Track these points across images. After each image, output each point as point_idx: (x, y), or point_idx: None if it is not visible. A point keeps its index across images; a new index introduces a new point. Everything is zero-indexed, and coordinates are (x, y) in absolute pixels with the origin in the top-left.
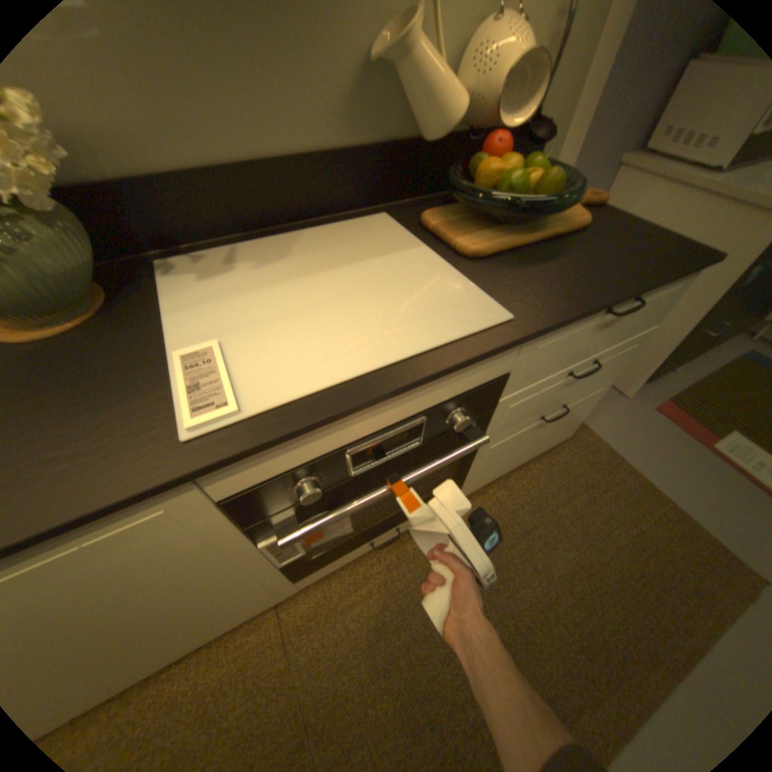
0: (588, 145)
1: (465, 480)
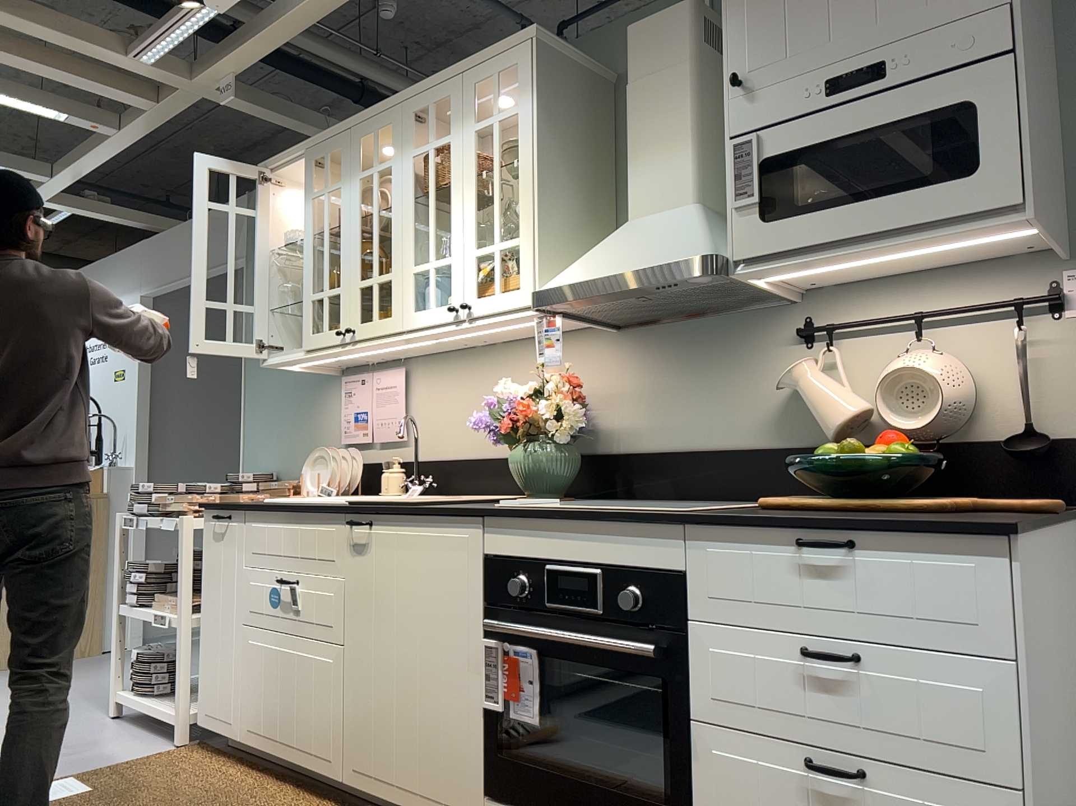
0: None
1: None
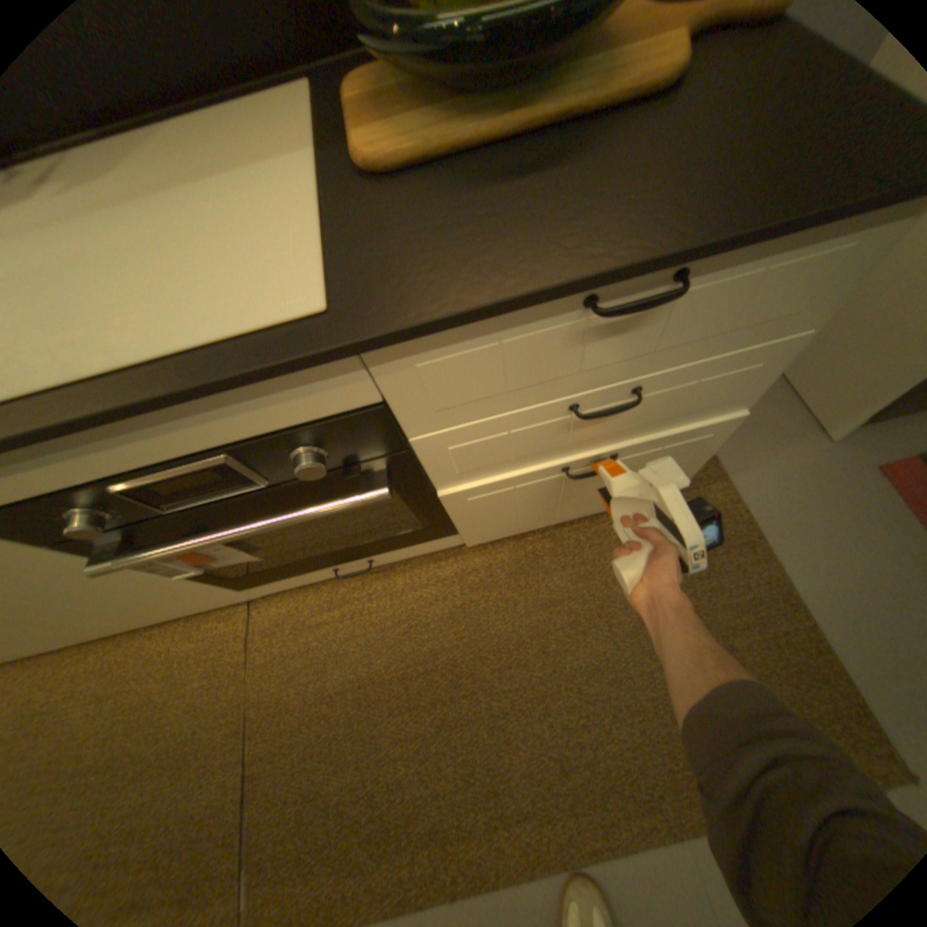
0: None
1: (454, 524)
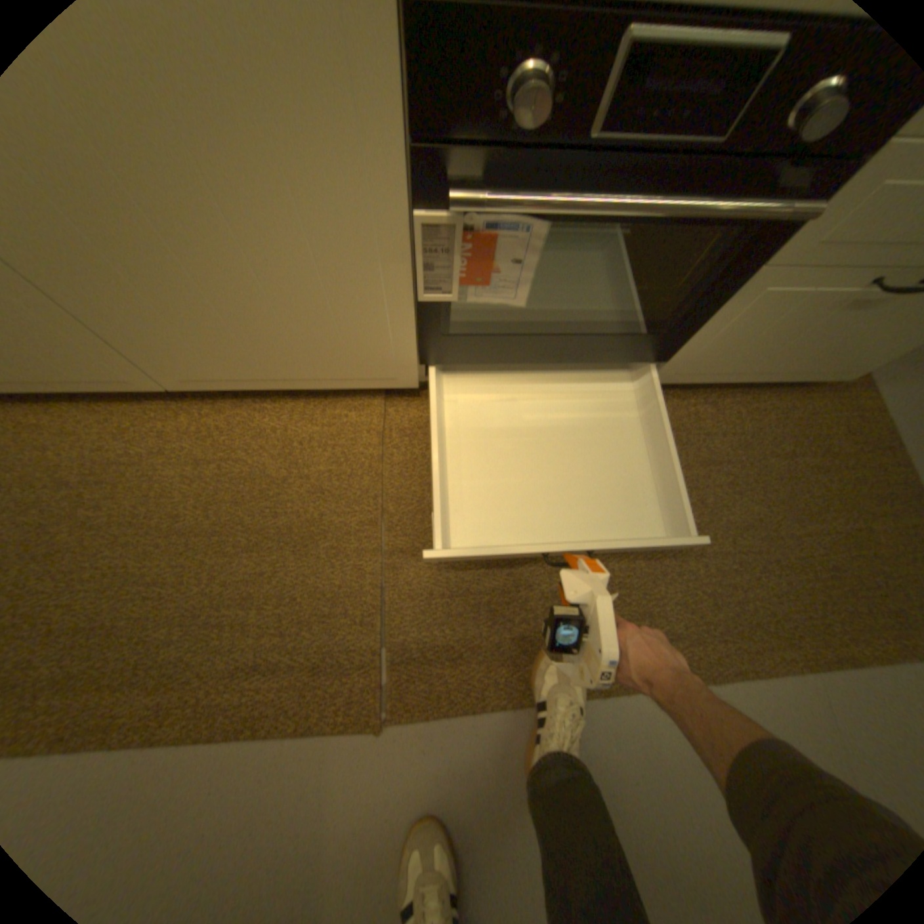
0: None
1: (688, 343)
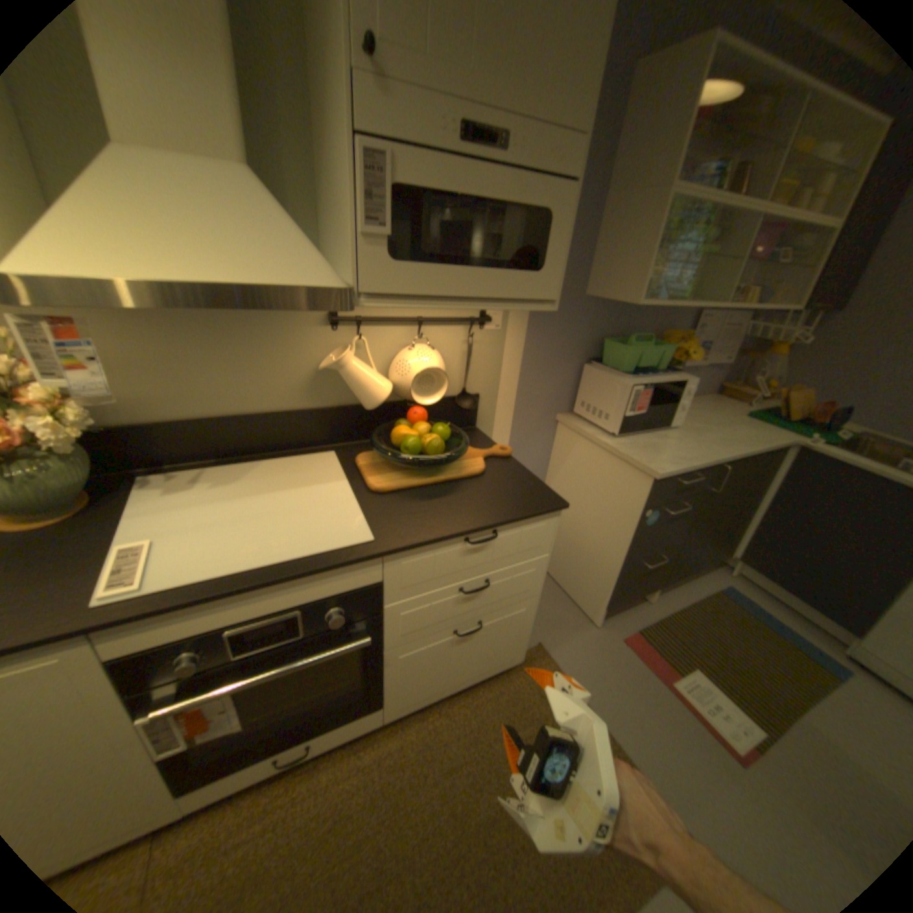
0: (519, 409)
1: (384, 694)
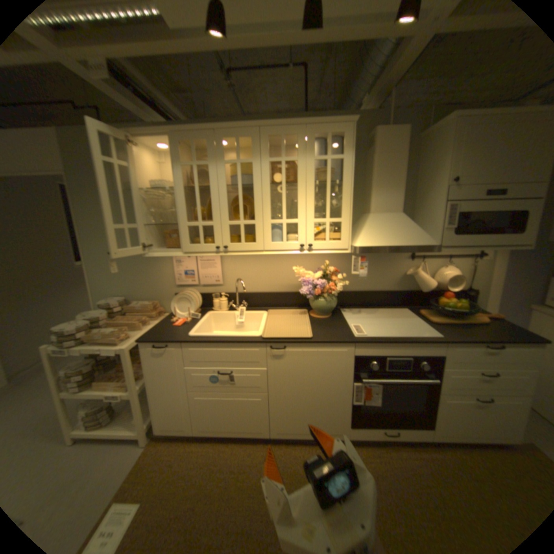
0: (505, 300)
1: (436, 422)
